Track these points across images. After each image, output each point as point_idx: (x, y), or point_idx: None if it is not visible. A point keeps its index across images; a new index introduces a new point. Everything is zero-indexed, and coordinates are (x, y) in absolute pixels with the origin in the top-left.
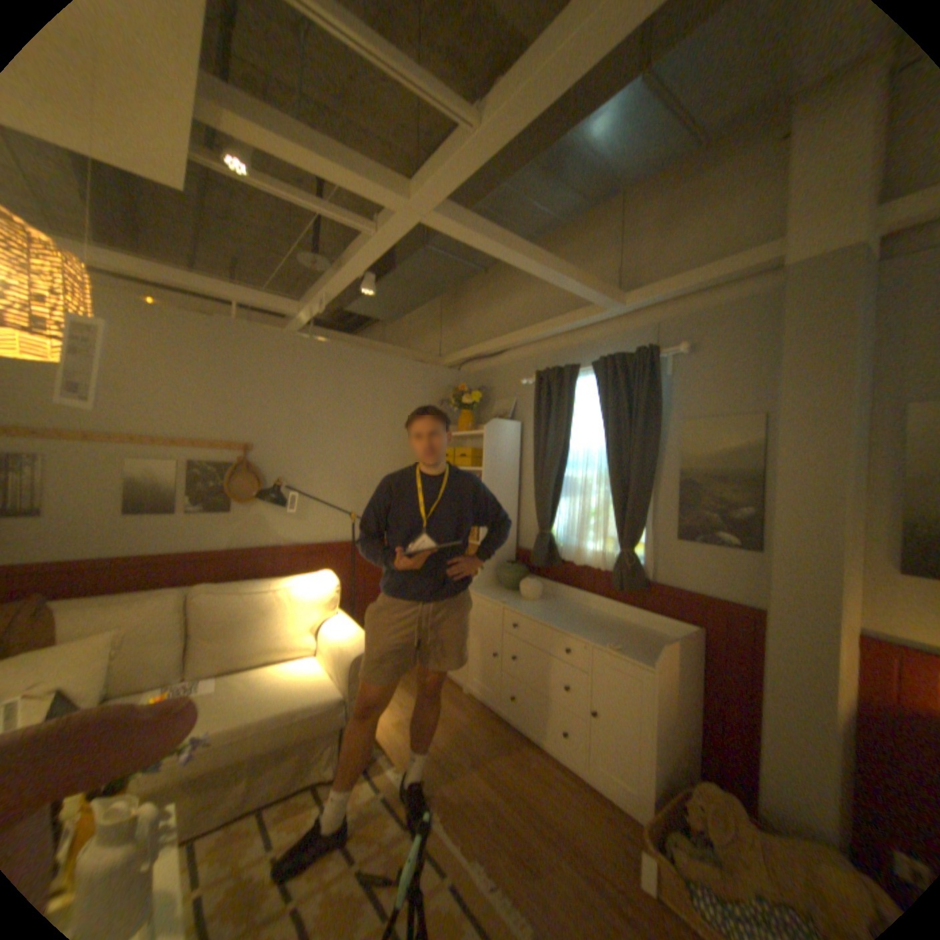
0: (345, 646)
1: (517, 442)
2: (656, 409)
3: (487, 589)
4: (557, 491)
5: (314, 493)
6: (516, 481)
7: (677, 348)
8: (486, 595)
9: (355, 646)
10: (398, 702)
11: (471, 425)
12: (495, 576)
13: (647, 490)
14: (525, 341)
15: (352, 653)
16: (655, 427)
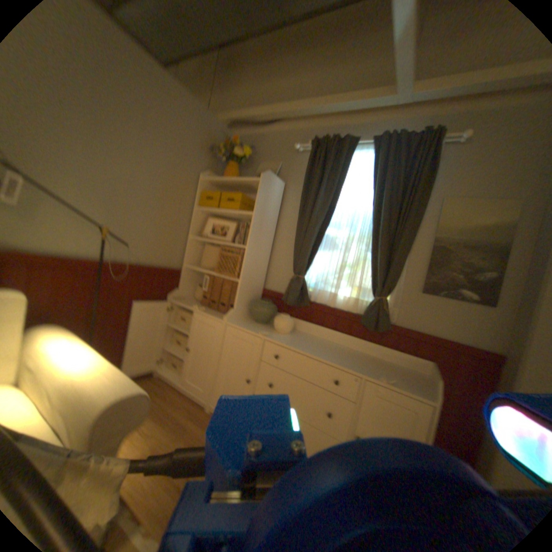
0: (90, 389)
1: (280, 200)
2: (431, 184)
3: (241, 321)
4: (316, 244)
5: (53, 194)
6: (274, 233)
7: (463, 134)
8: (244, 327)
9: (105, 388)
10: (141, 430)
11: (238, 178)
12: (247, 310)
13: (409, 250)
14: (303, 113)
15: (102, 400)
16: (426, 199)
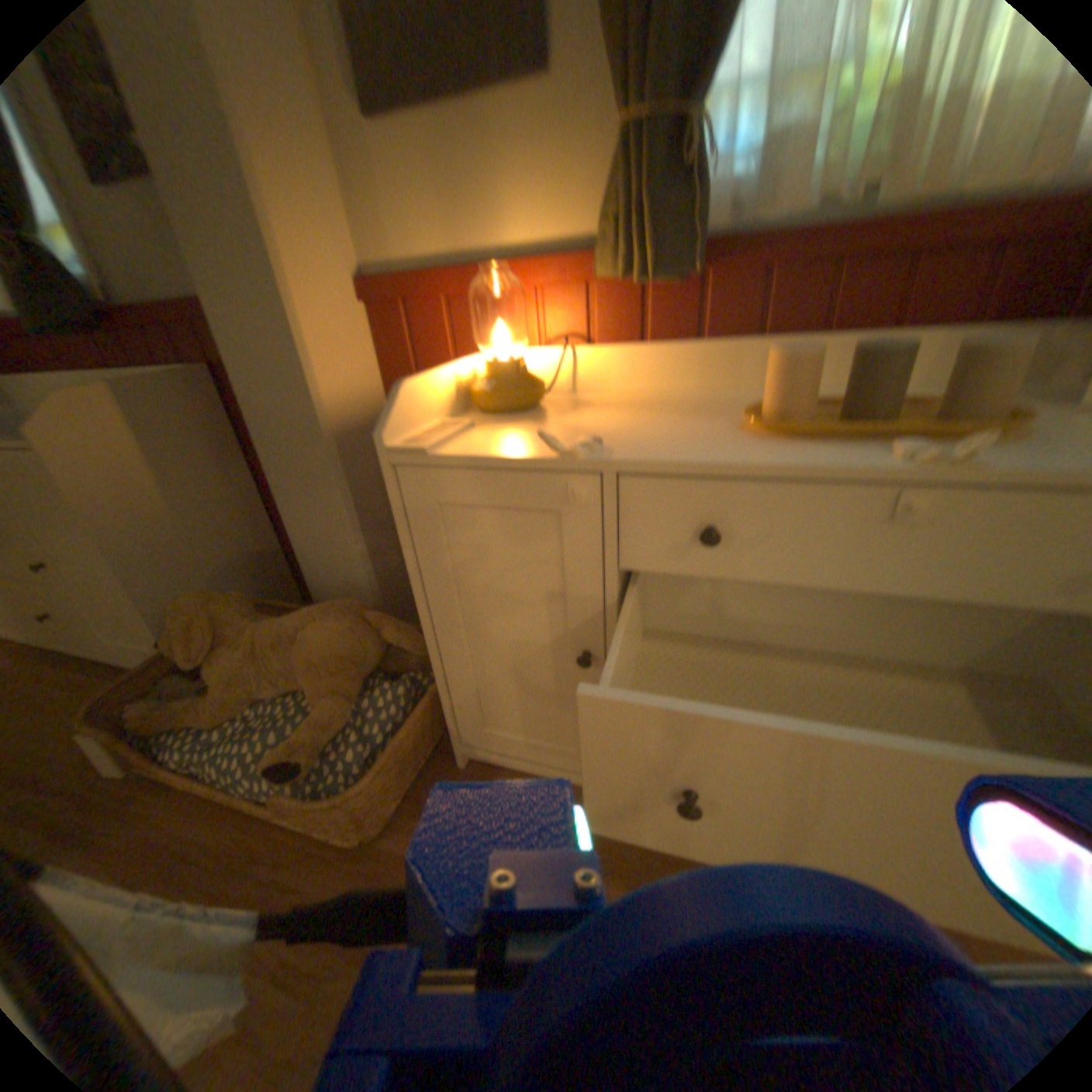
0: None
1: None
2: None
3: None
4: None
5: None
6: None
7: None
8: None
9: None
10: None
11: None
12: None
13: None
14: None
15: None
16: None
